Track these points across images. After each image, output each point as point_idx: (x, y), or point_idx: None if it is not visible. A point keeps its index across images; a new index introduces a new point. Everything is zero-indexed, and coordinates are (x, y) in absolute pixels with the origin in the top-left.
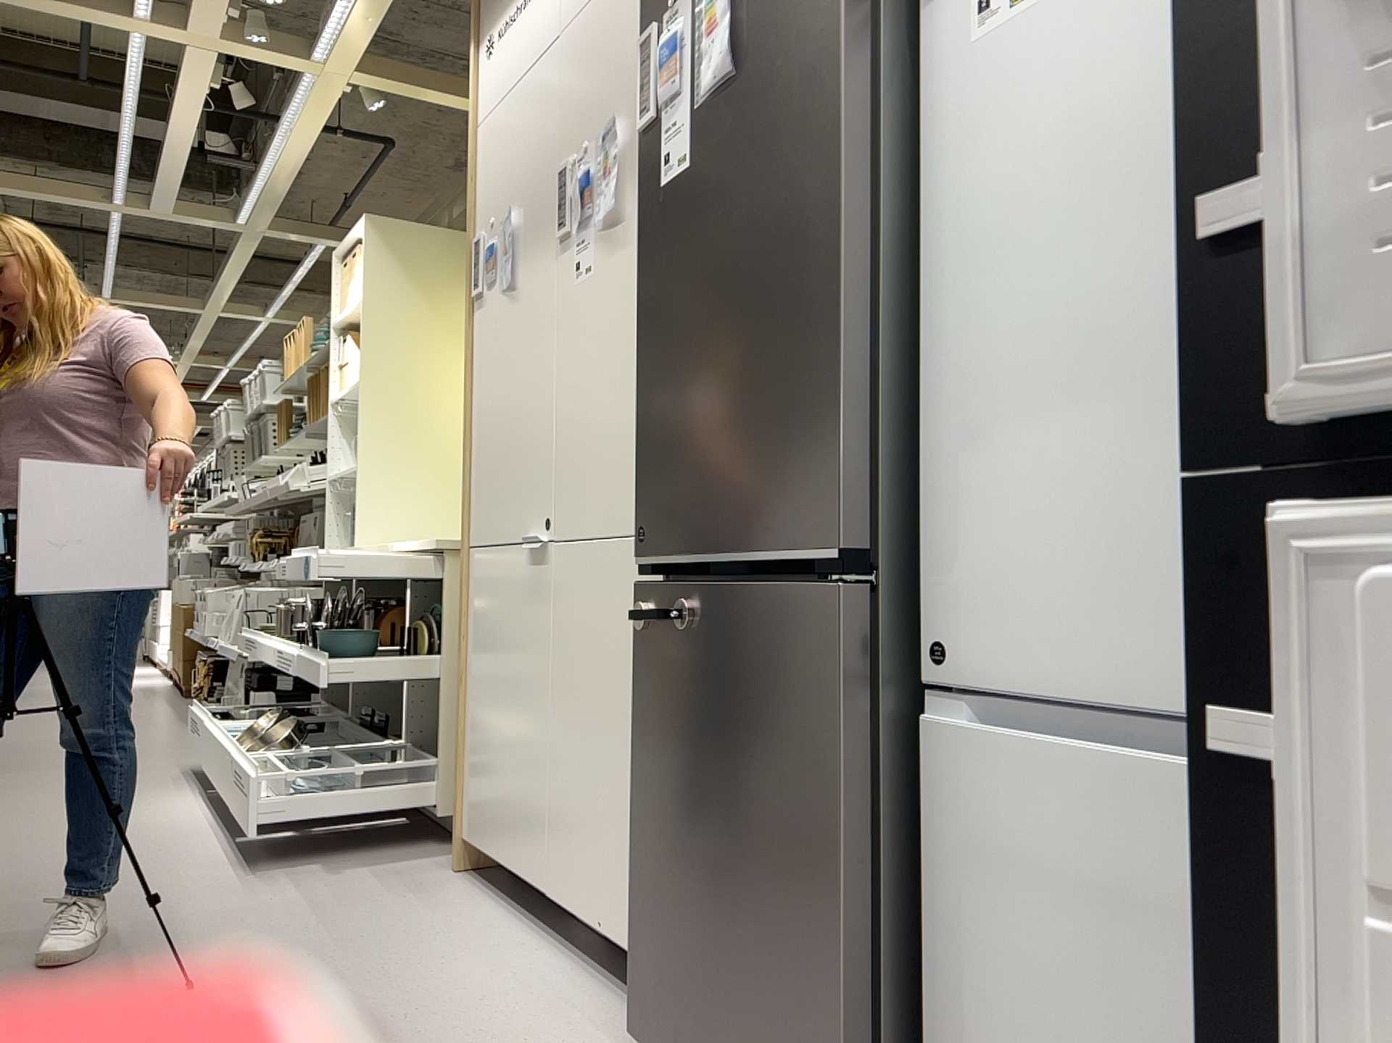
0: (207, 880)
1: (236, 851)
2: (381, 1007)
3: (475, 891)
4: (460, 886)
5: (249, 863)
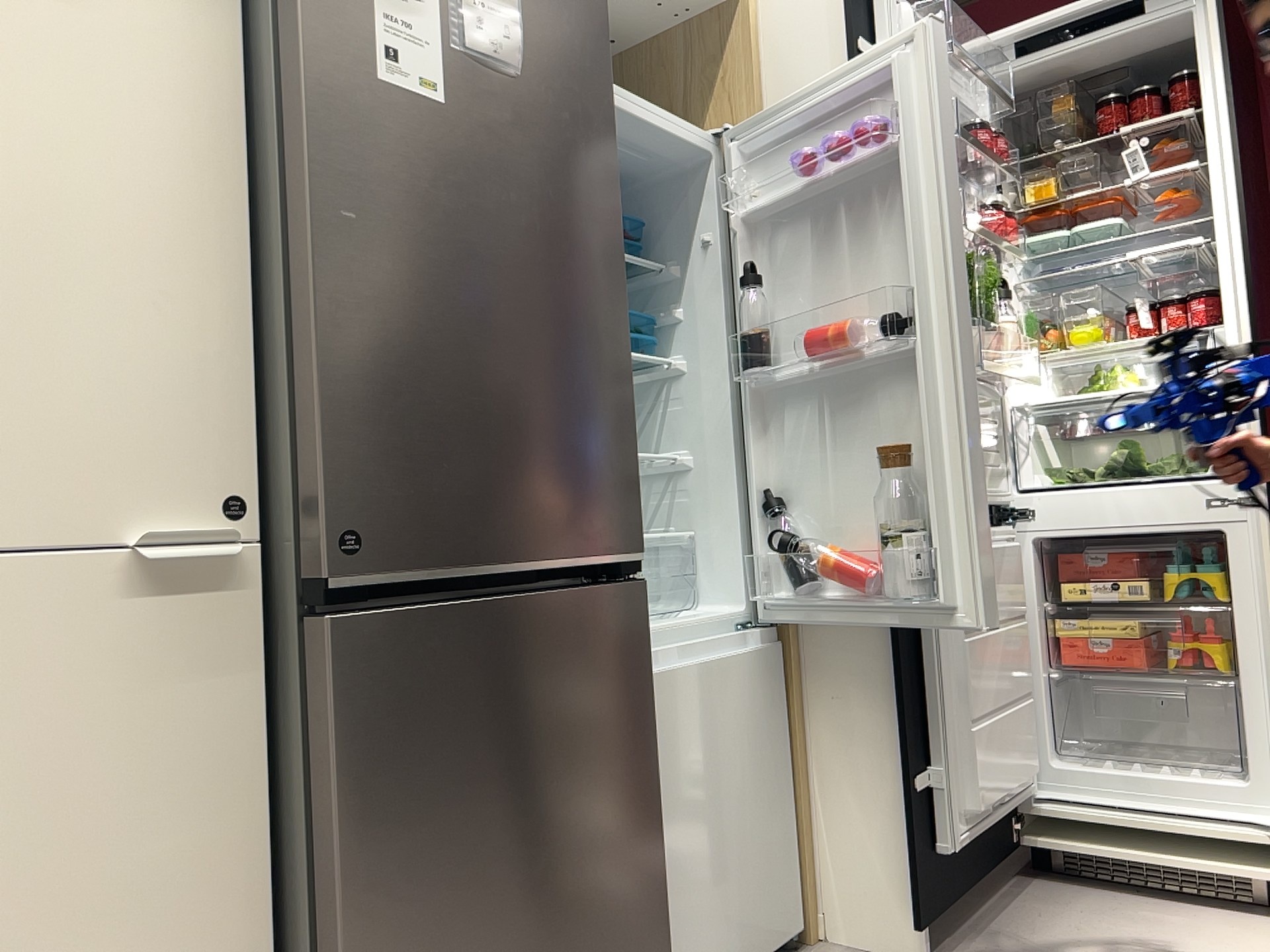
0: None
1: None
2: None
3: None
4: None
5: None
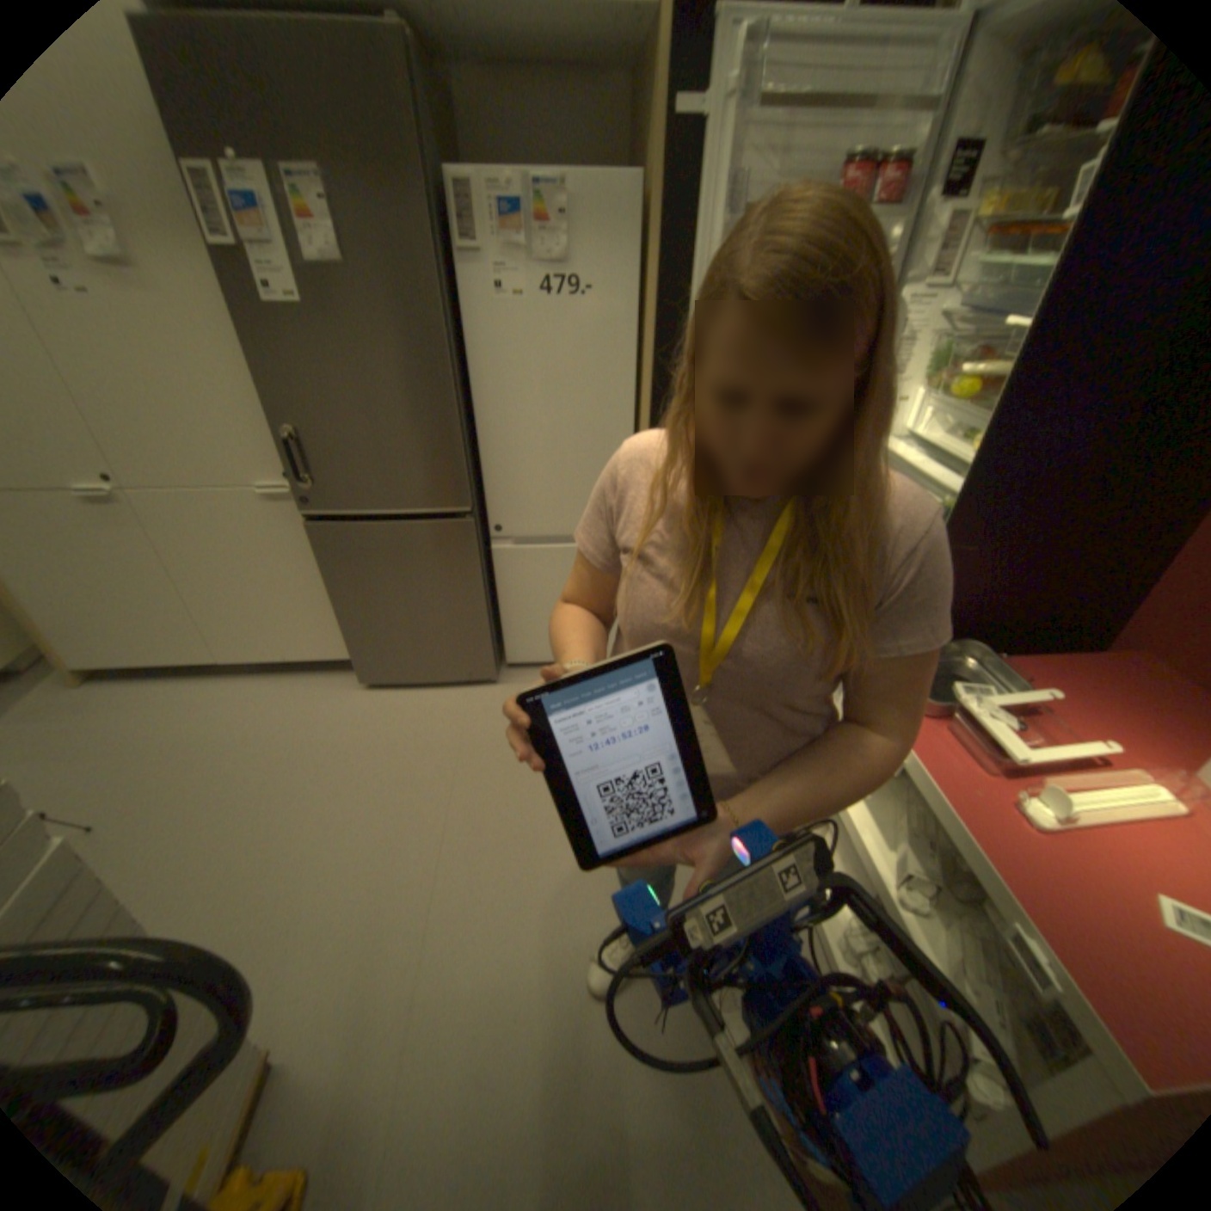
0: None
1: None
2: (218, 753)
3: (117, 689)
4: (103, 693)
5: None
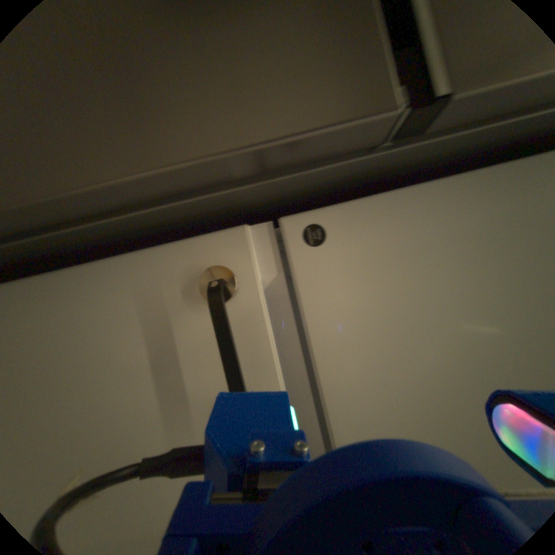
0: None
1: None
2: None
3: None
4: None
5: None
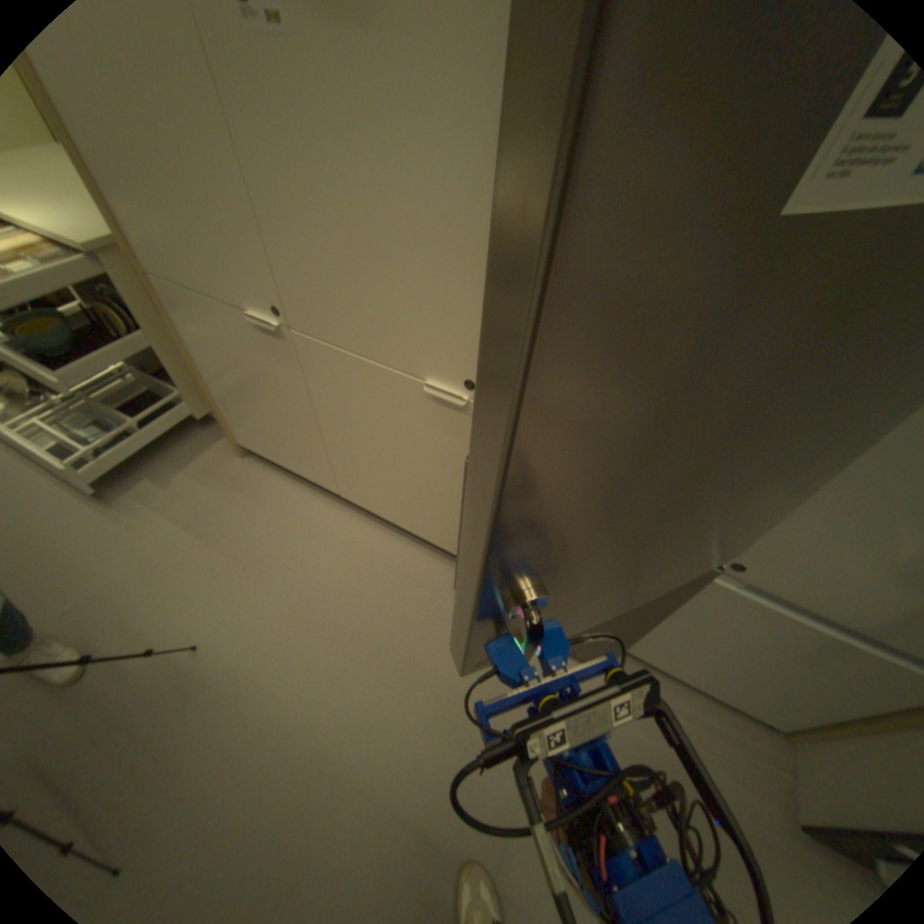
0: (79, 526)
1: (65, 484)
2: (312, 607)
3: (266, 474)
4: (256, 473)
5: (91, 496)
